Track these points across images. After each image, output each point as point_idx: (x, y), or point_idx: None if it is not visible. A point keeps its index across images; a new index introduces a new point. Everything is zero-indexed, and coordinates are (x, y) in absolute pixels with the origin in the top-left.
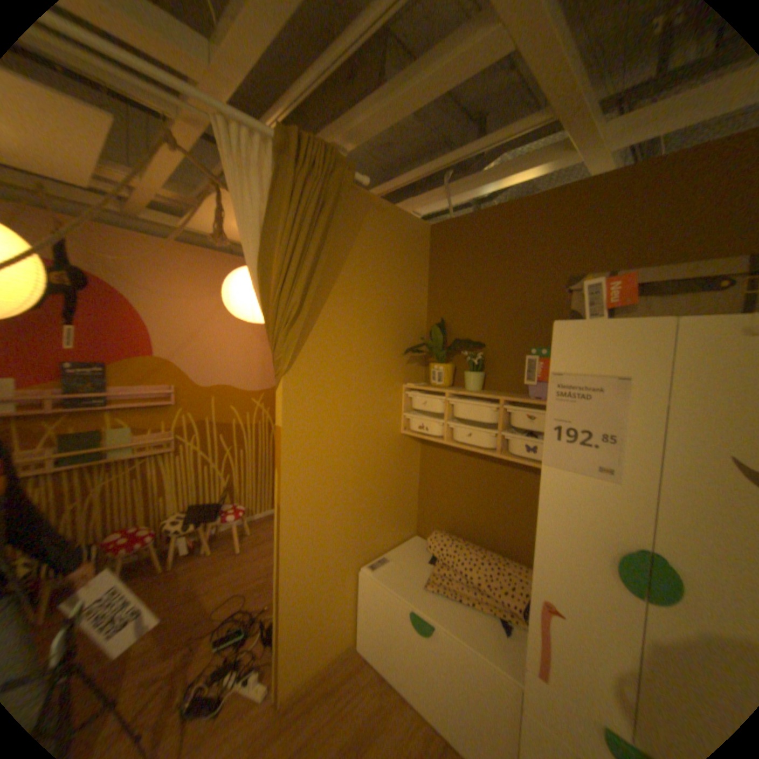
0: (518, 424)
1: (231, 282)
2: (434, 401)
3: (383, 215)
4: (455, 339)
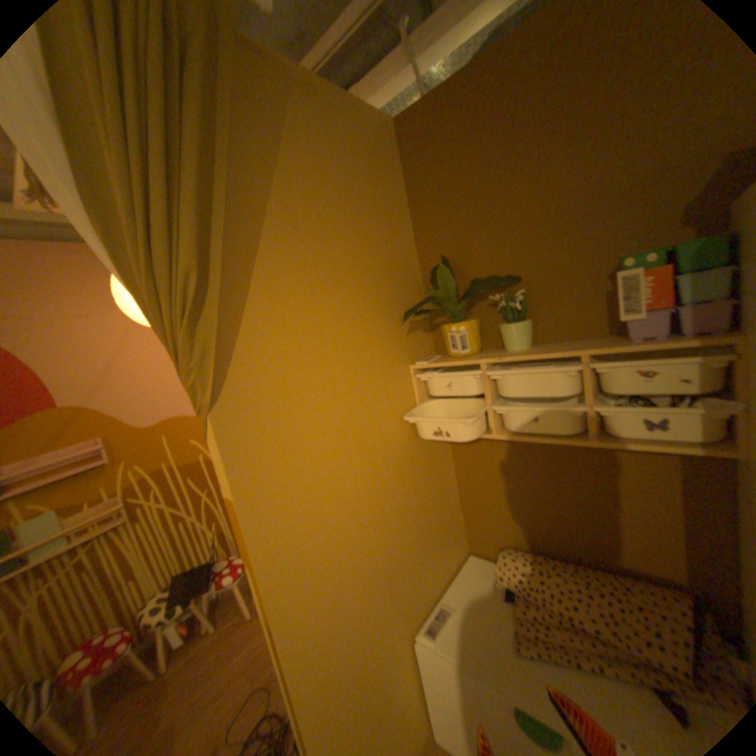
0: (624, 389)
1: None
2: (464, 380)
3: (317, 99)
4: (472, 280)
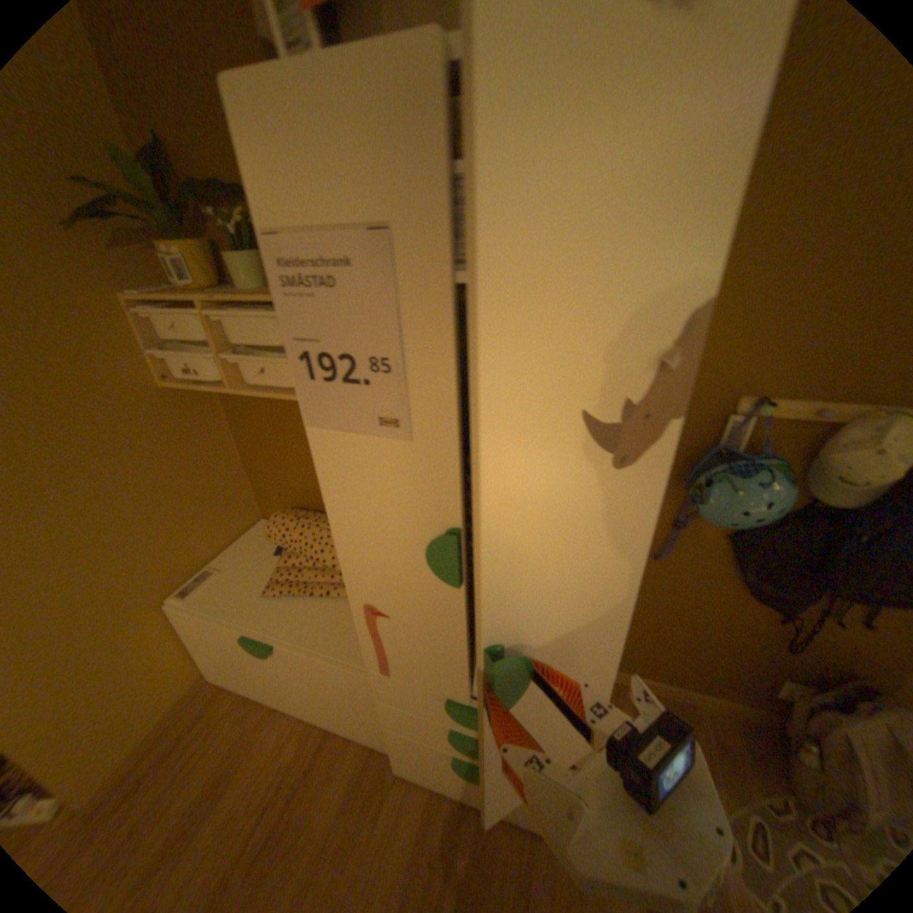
0: None
1: None
2: (183, 322)
3: None
4: (184, 182)
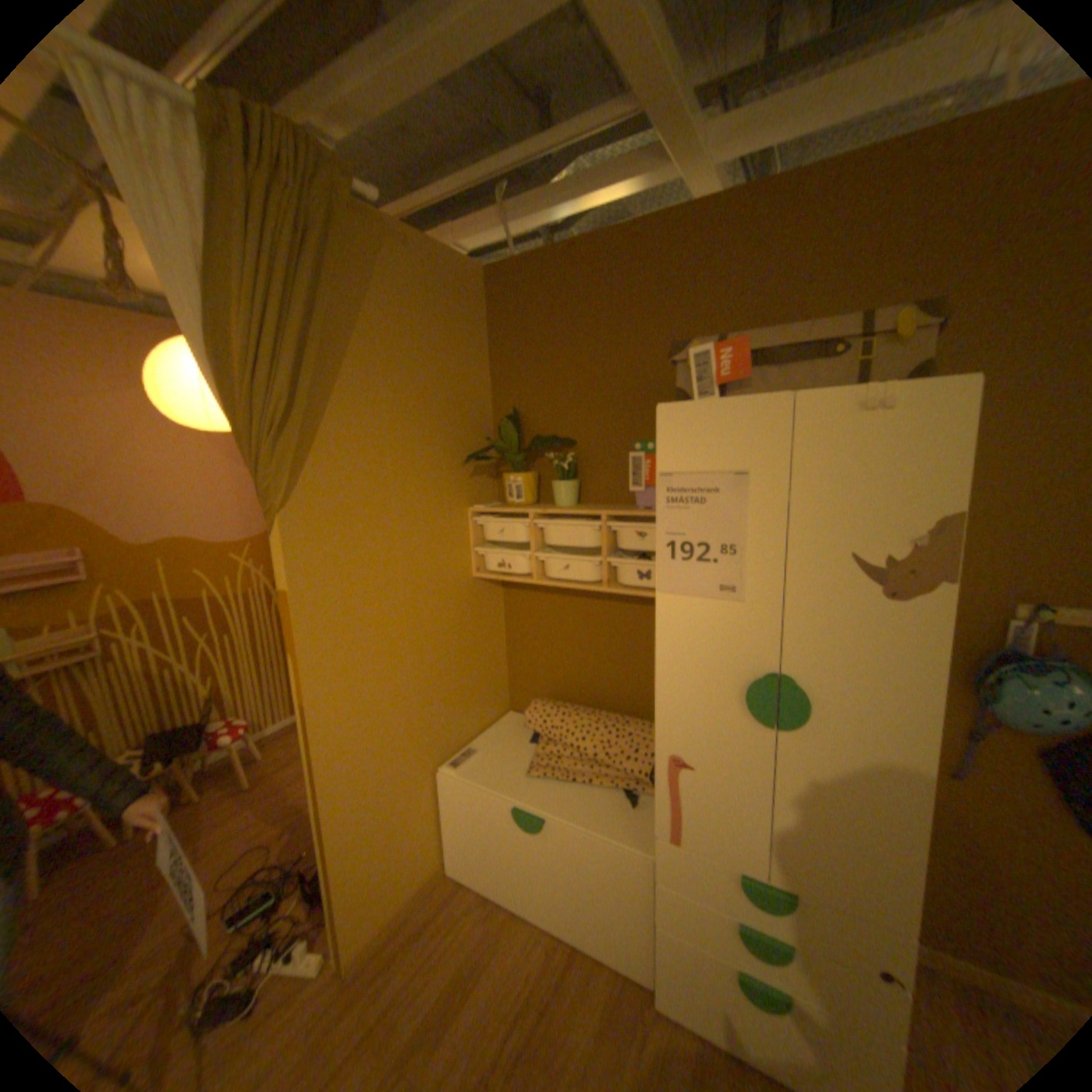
0: (625, 546)
1: (157, 364)
2: (514, 528)
3: (408, 250)
4: (535, 437)
